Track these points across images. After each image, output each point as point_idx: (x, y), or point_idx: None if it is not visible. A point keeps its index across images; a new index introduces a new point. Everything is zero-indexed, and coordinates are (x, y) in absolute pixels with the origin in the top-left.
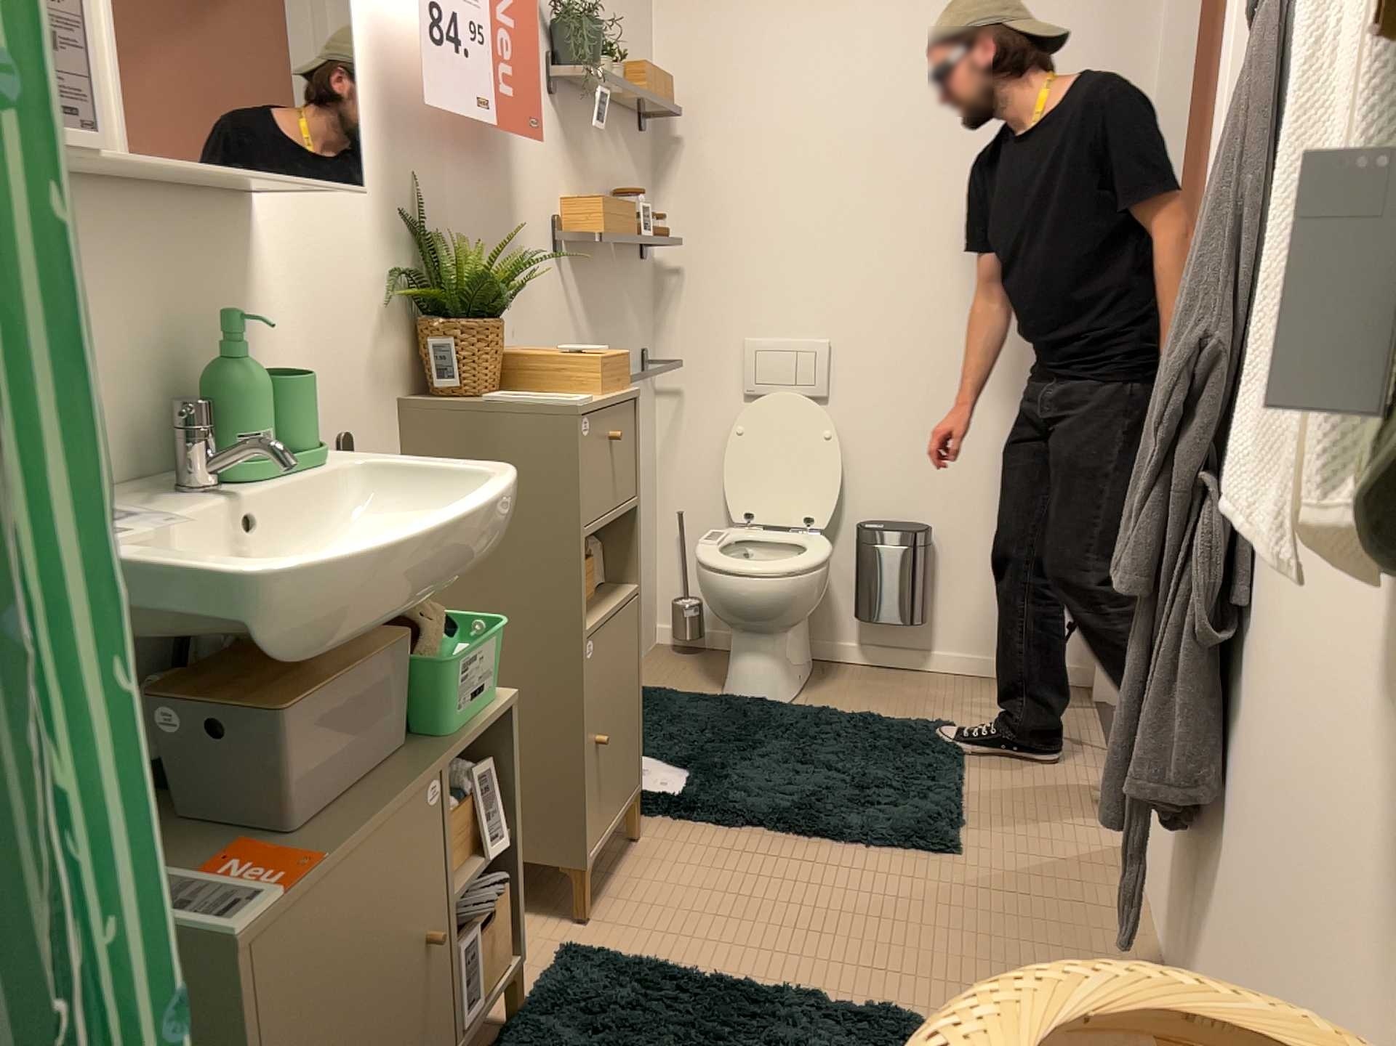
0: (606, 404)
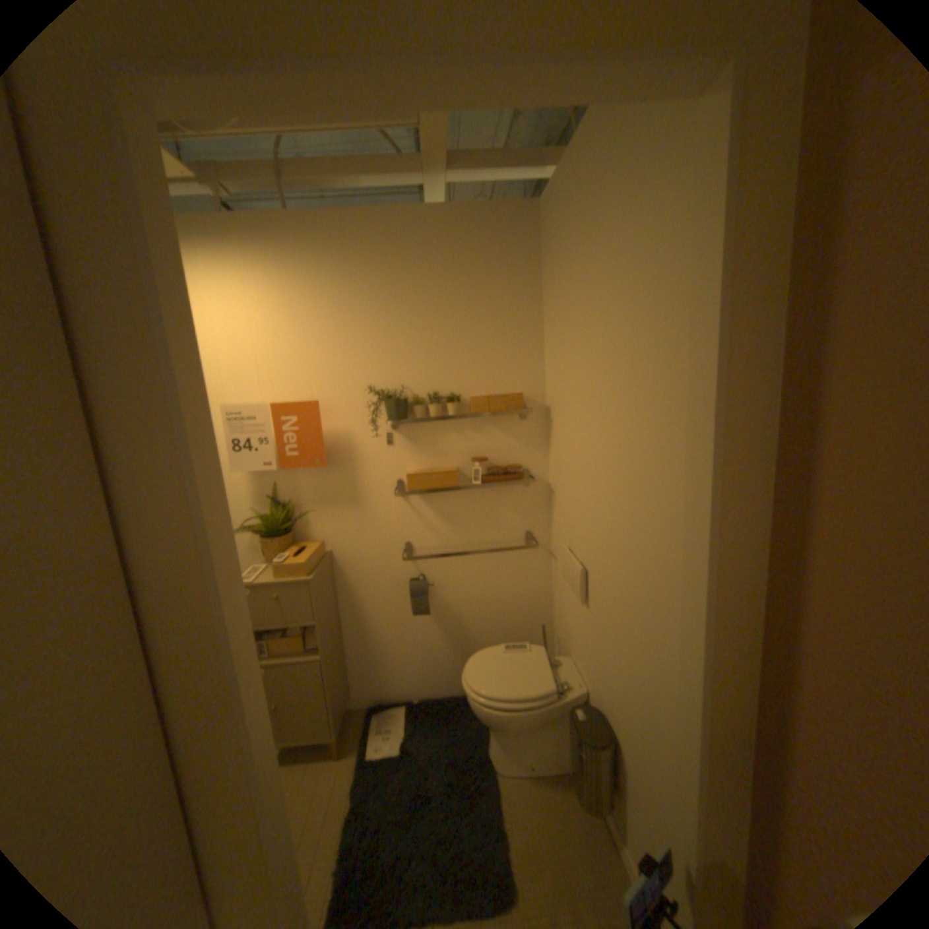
0: (263, 584)
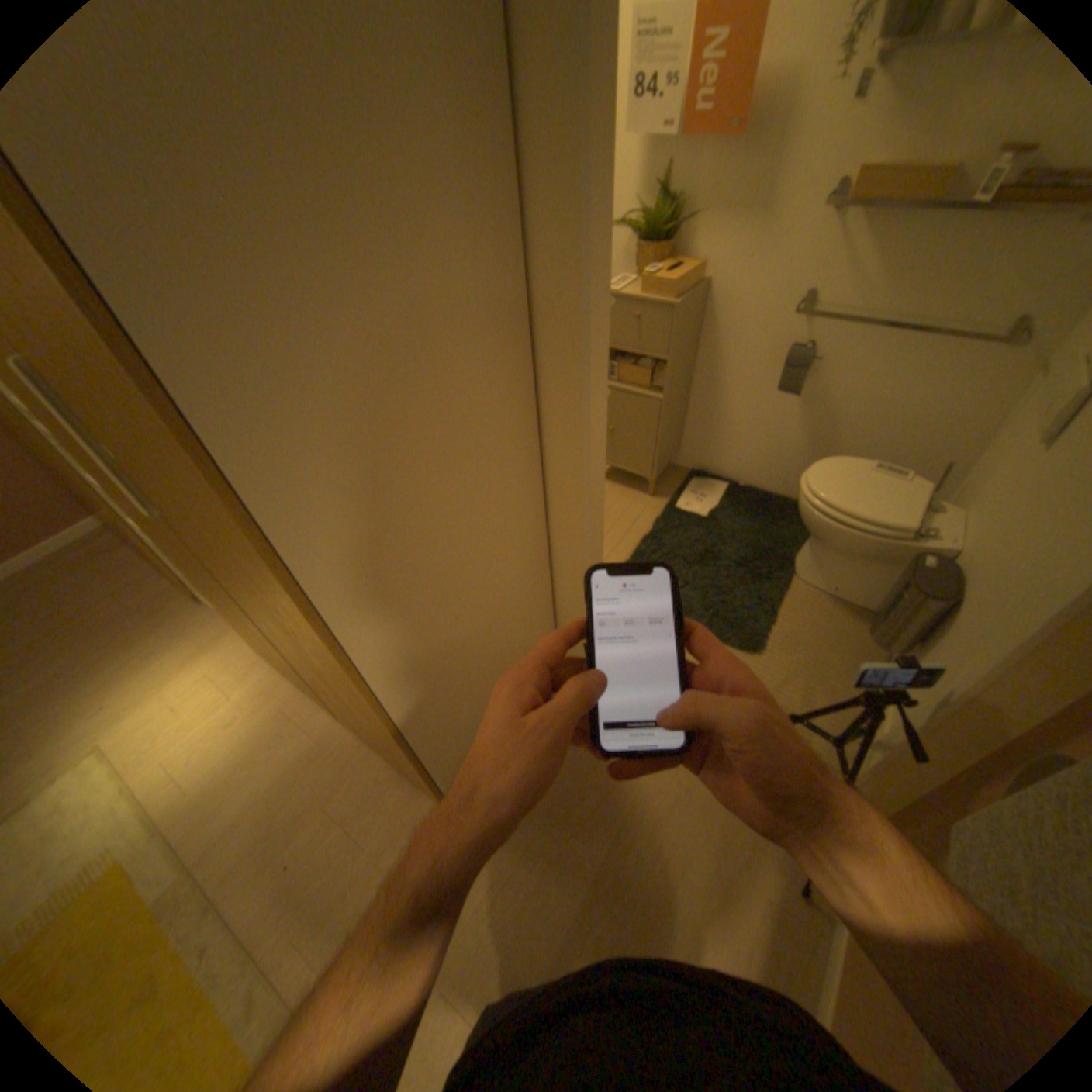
0: (628, 297)
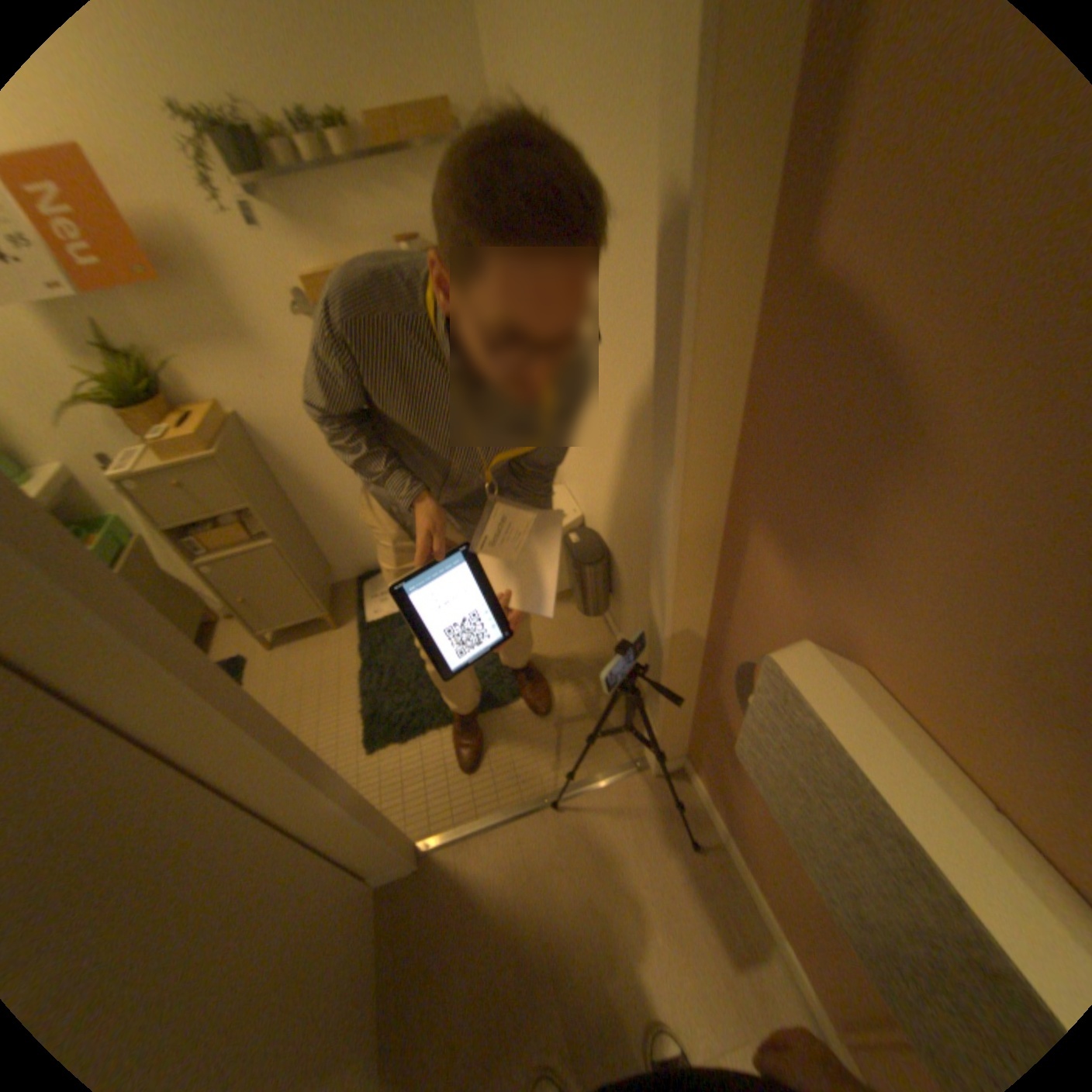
0: (145, 471)
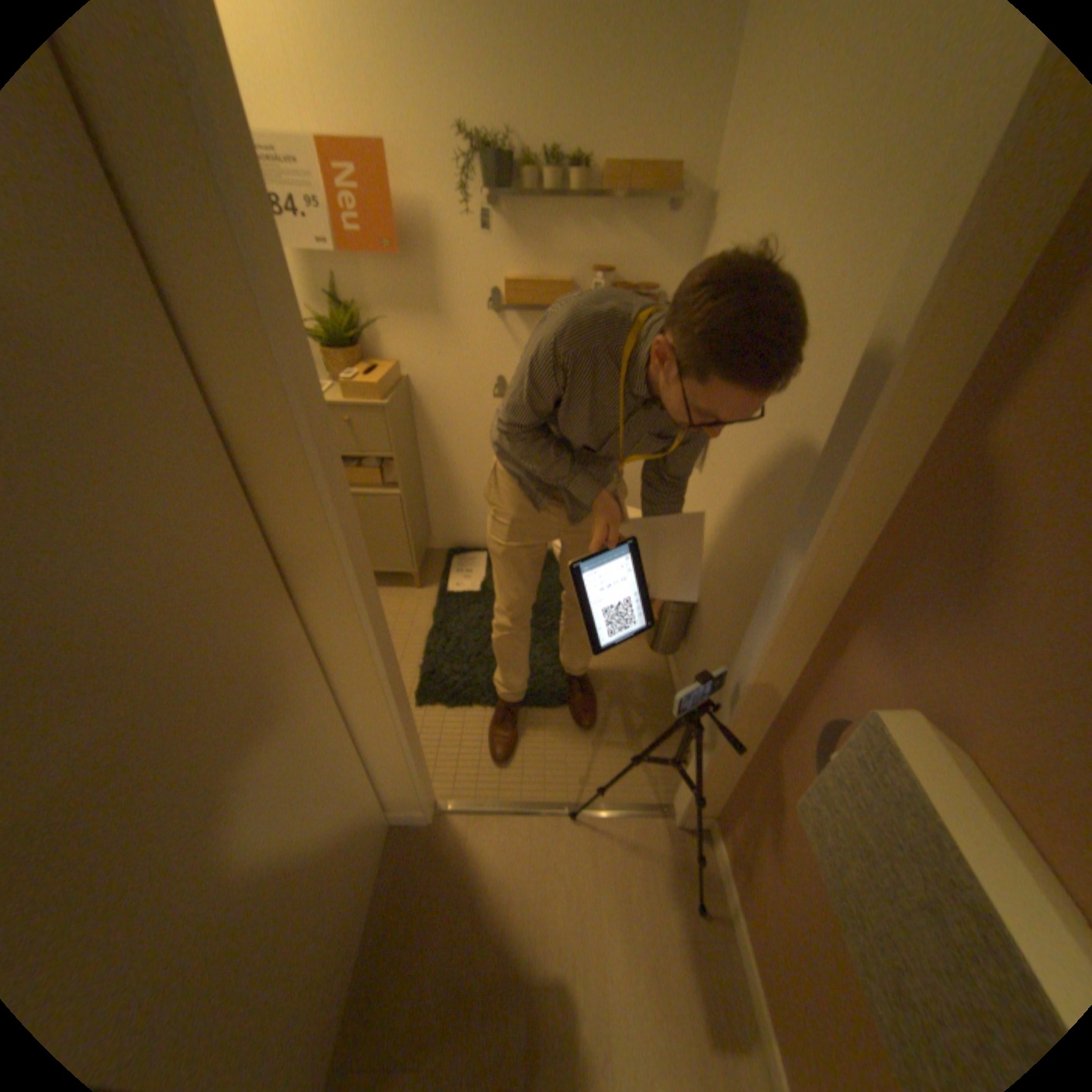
0: (331, 403)
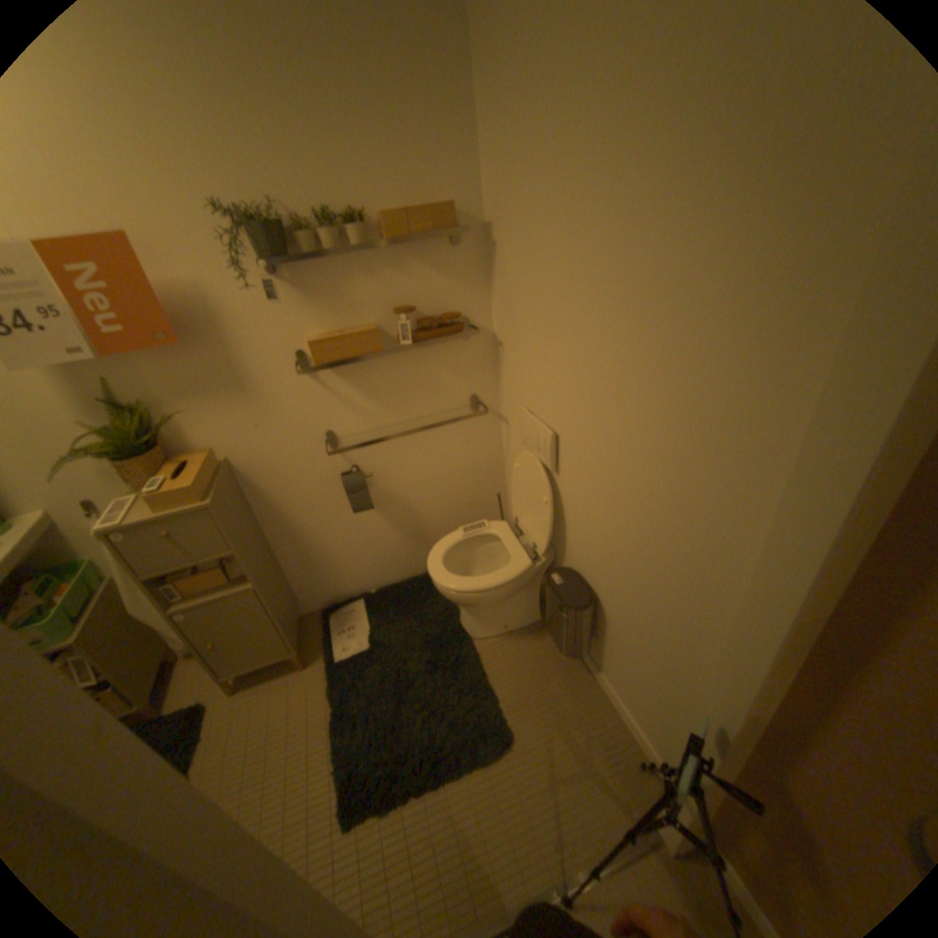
0: (136, 523)
